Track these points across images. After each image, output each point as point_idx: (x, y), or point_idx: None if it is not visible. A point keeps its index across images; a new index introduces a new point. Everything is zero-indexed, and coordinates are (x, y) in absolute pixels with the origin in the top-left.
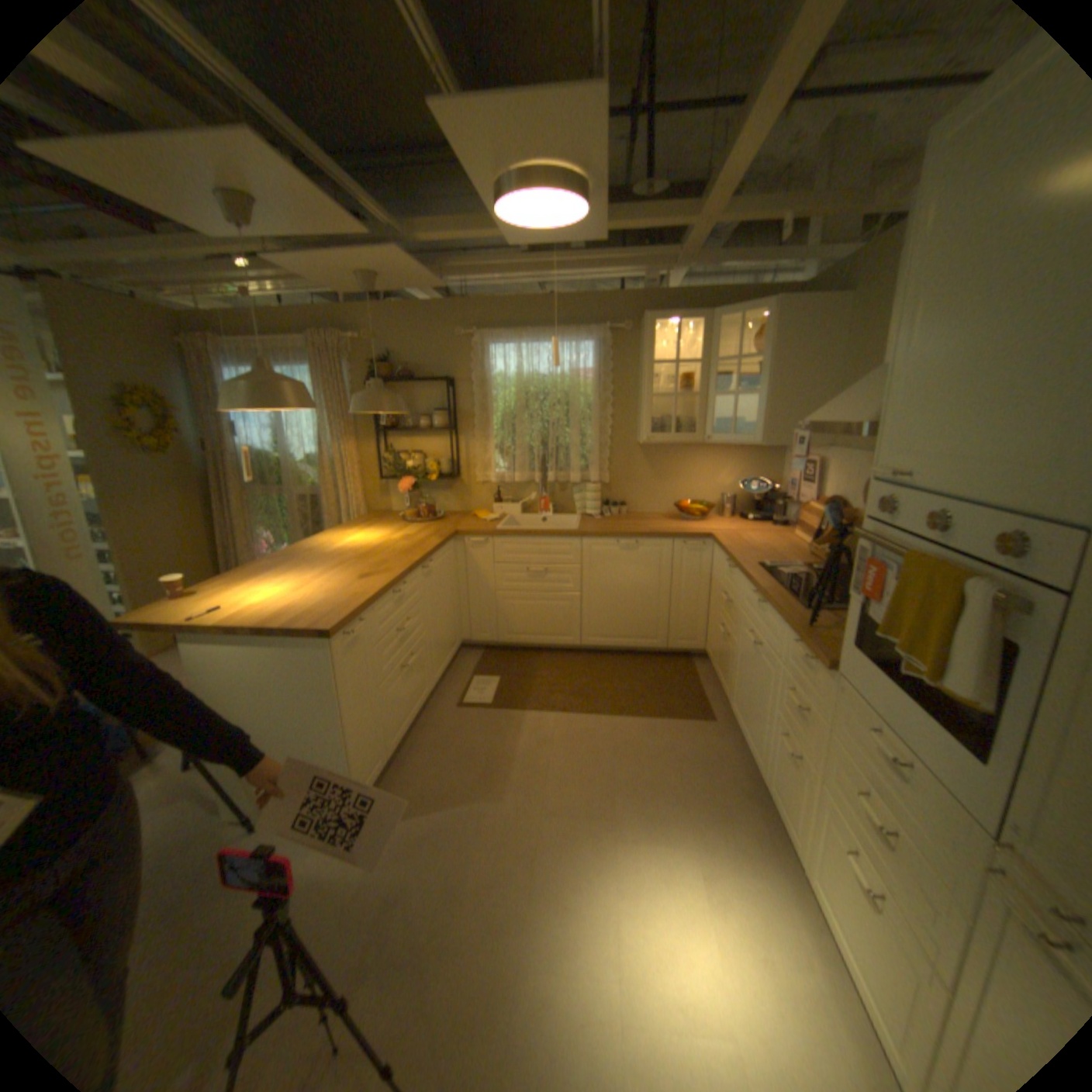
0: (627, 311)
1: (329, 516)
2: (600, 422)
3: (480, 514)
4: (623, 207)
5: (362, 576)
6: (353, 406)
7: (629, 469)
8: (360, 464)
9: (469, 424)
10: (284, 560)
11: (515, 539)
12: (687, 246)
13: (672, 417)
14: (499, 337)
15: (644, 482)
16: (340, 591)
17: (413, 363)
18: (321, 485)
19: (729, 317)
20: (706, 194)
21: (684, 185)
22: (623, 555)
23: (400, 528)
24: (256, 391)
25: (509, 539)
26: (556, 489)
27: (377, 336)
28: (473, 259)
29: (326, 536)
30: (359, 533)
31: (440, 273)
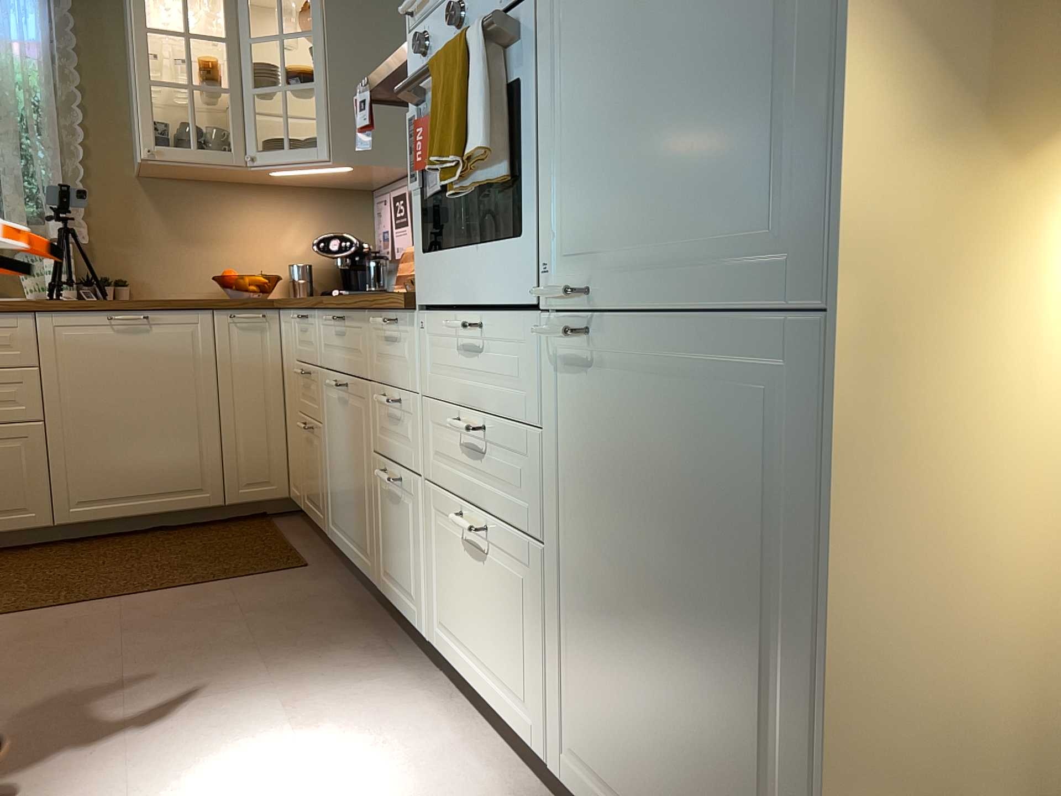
0: None
1: None
2: (62, 137)
3: None
4: None
5: None
6: None
7: (129, 223)
8: None
9: None
10: None
11: None
12: None
13: (190, 125)
14: None
15: (159, 246)
16: None
17: None
18: None
19: None
20: None
21: None
22: (125, 342)
23: None
24: None
25: None
26: None
27: None
28: None
29: None
30: None
31: None
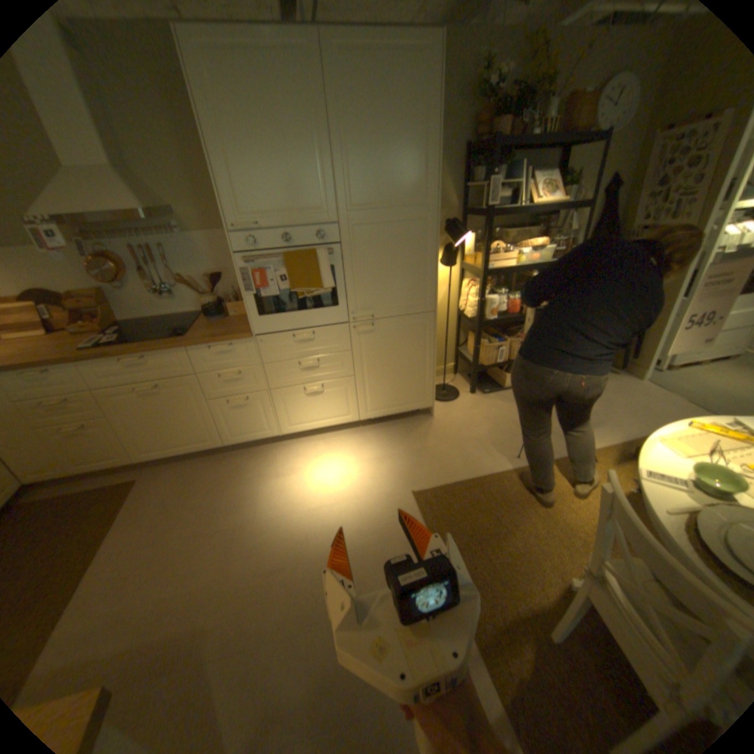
0: None
1: None
2: None
3: None
4: None
5: None
6: None
7: None
8: None
9: None
10: None
11: None
12: None
13: None
14: None
15: None
16: None
17: None
18: None
19: None
20: None
21: None
22: None
23: None
24: None
25: None
26: None
27: None
28: None
29: None
30: None
31: None
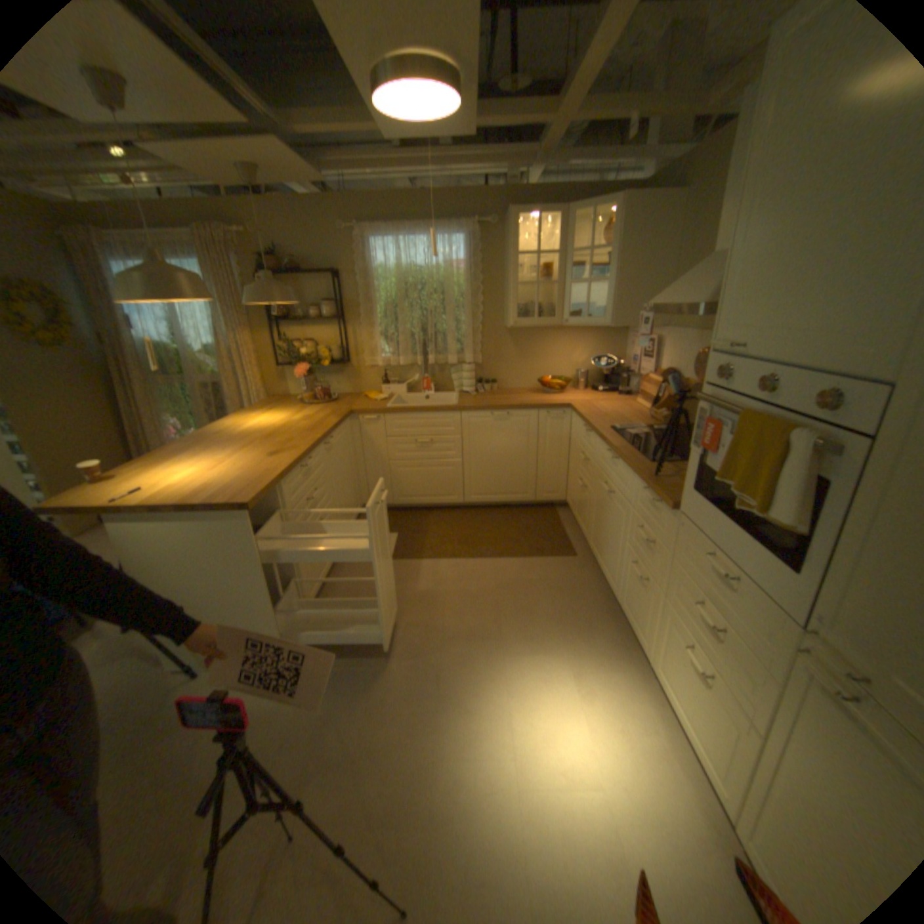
0: (492, 206)
1: (231, 402)
2: (472, 310)
3: (370, 395)
4: (488, 103)
5: (271, 454)
6: (246, 298)
7: (499, 351)
8: (256, 353)
9: (355, 313)
10: (195, 444)
11: (404, 416)
12: (545, 144)
13: (534, 304)
14: (377, 230)
15: (512, 362)
16: (252, 468)
17: (298, 257)
18: (221, 374)
19: (582, 212)
20: (563, 92)
21: (540, 84)
22: (497, 425)
23: (299, 410)
24: (151, 283)
25: (398, 416)
26: (436, 370)
27: (262, 230)
28: (349, 153)
29: (232, 420)
30: (263, 416)
31: (318, 167)
